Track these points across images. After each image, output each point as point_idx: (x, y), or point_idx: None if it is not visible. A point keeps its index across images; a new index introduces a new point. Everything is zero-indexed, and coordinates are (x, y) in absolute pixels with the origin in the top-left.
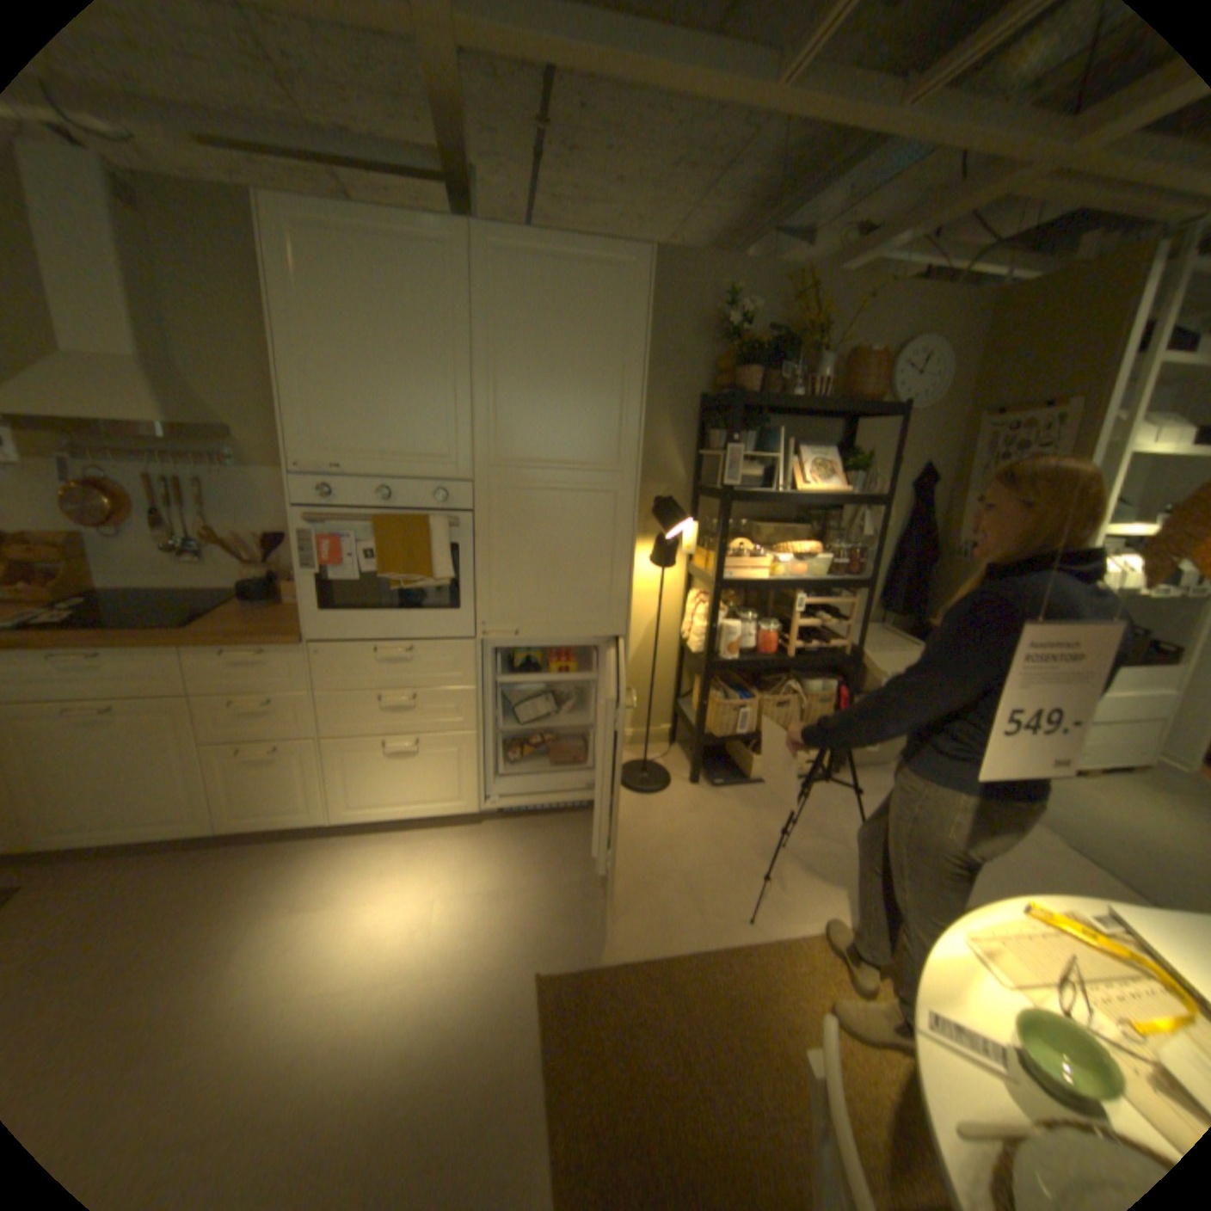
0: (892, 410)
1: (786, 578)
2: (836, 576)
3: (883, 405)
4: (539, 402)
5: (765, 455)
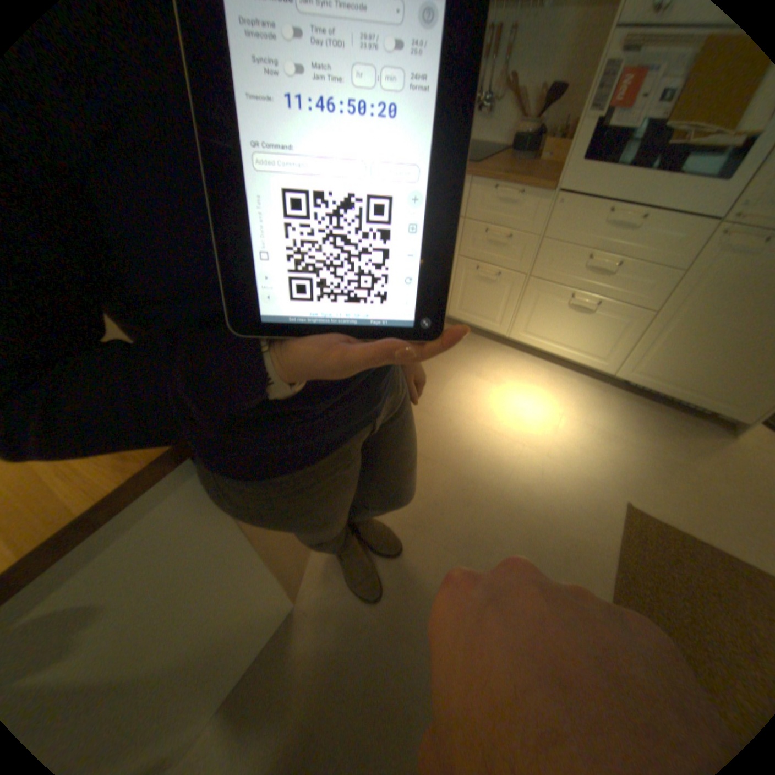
0: None
1: None
2: None
3: None
4: None
5: None
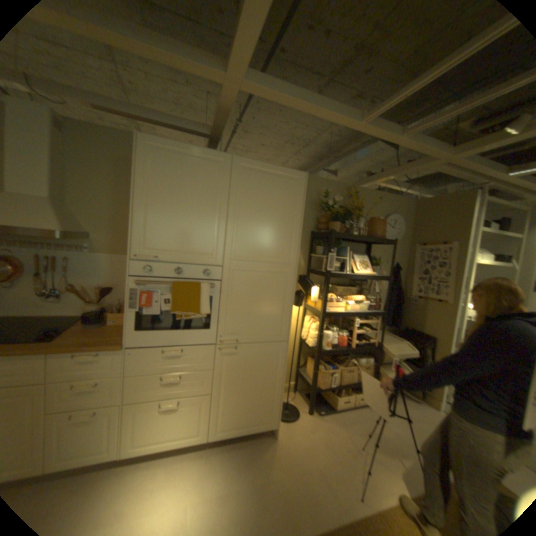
0: (388, 242)
1: (351, 312)
2: (371, 311)
3: (385, 240)
4: (257, 232)
5: (339, 258)
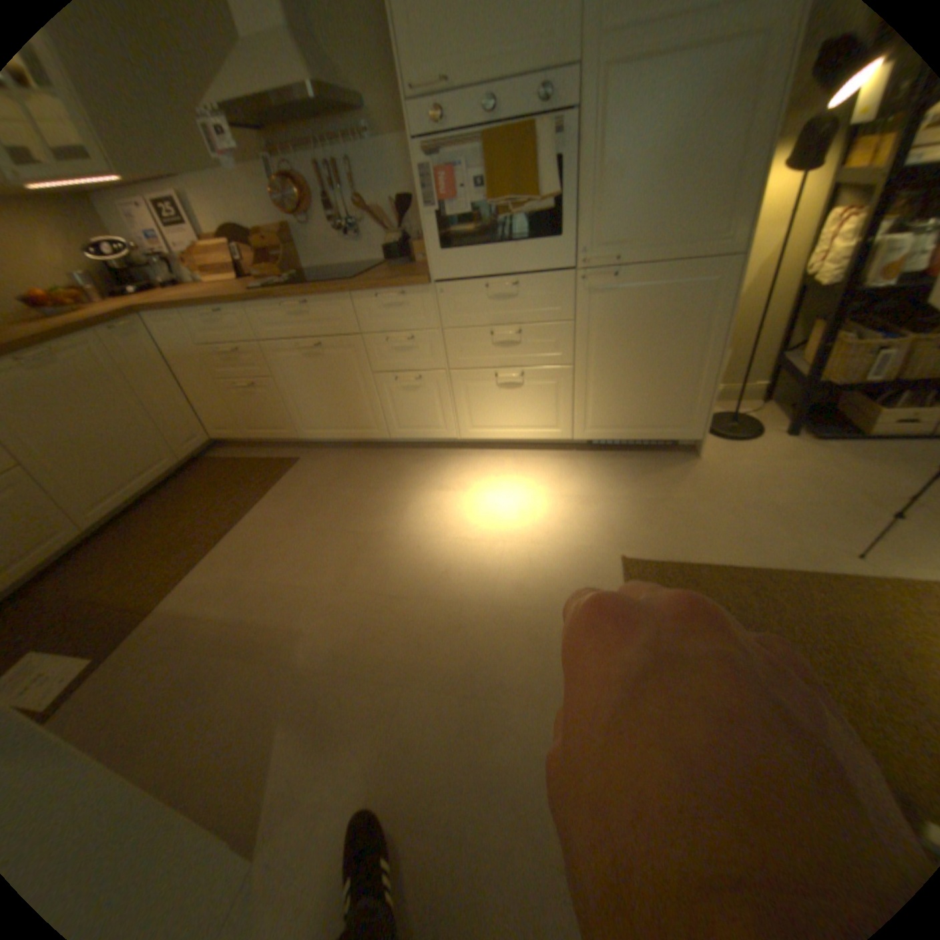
0: None
1: None
2: None
3: None
4: None
5: None
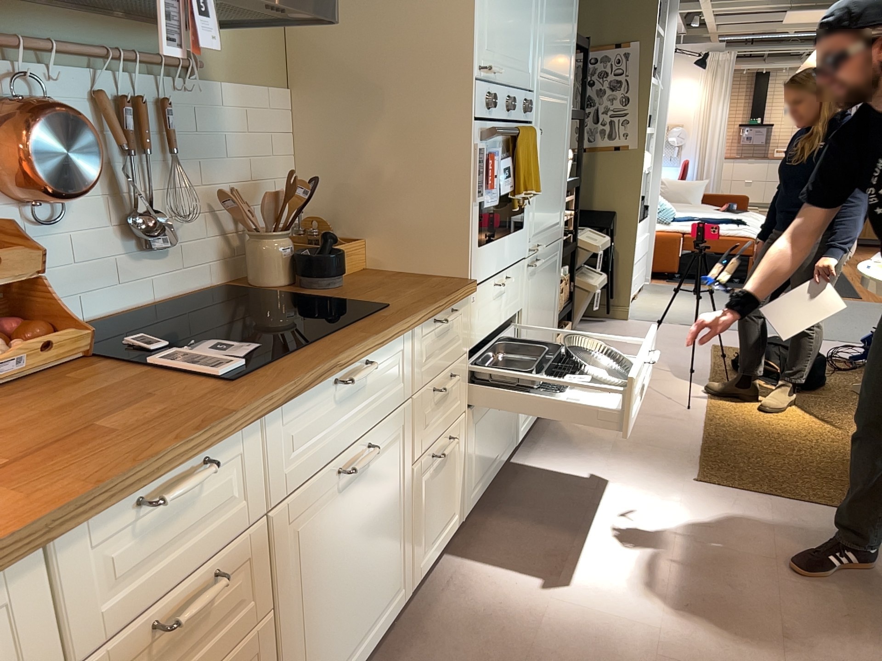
0: None
1: None
2: None
3: None
4: (556, 18)
5: None
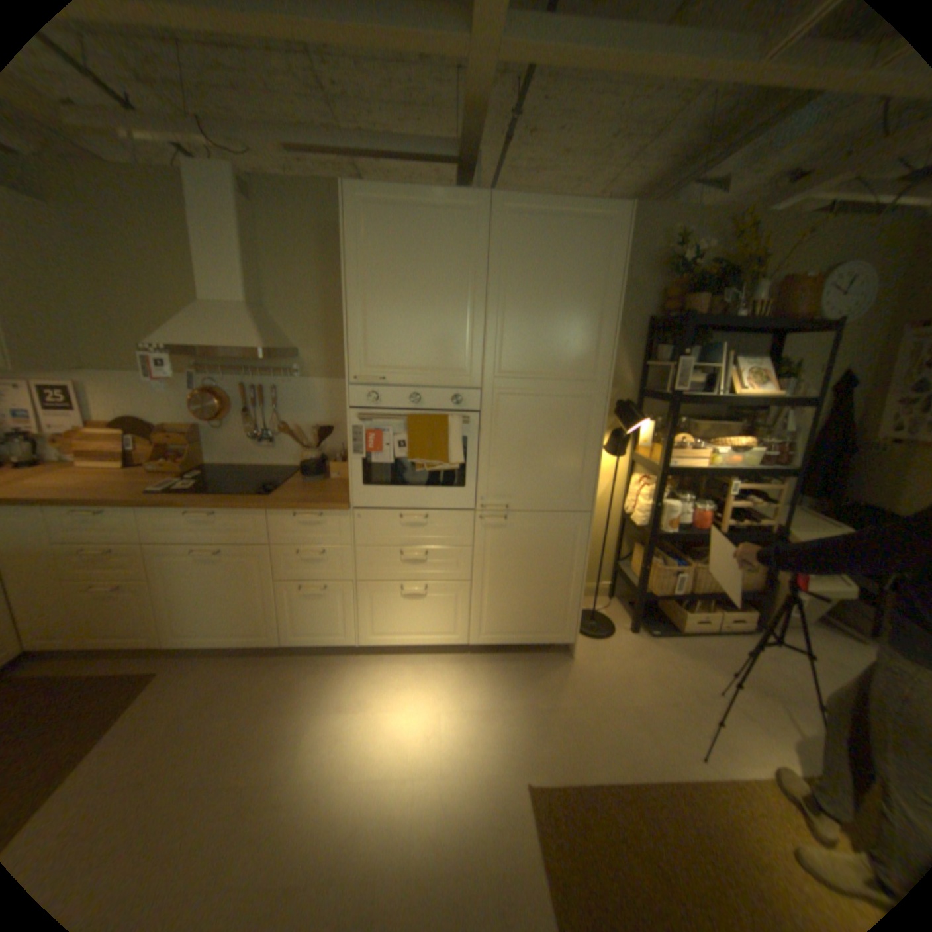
0: (824, 325)
1: (723, 467)
2: (768, 466)
3: (816, 322)
4: (536, 327)
5: (706, 365)
